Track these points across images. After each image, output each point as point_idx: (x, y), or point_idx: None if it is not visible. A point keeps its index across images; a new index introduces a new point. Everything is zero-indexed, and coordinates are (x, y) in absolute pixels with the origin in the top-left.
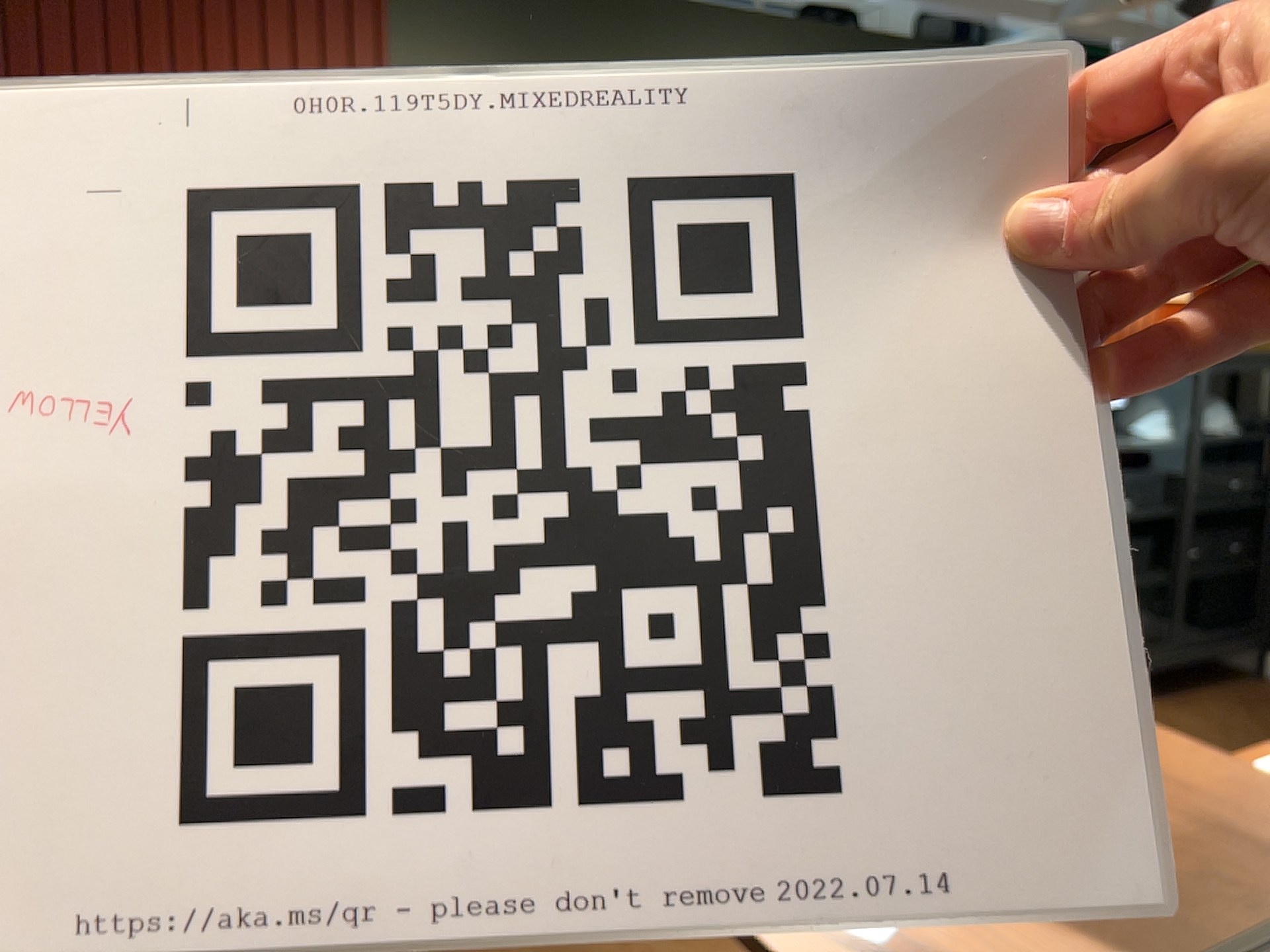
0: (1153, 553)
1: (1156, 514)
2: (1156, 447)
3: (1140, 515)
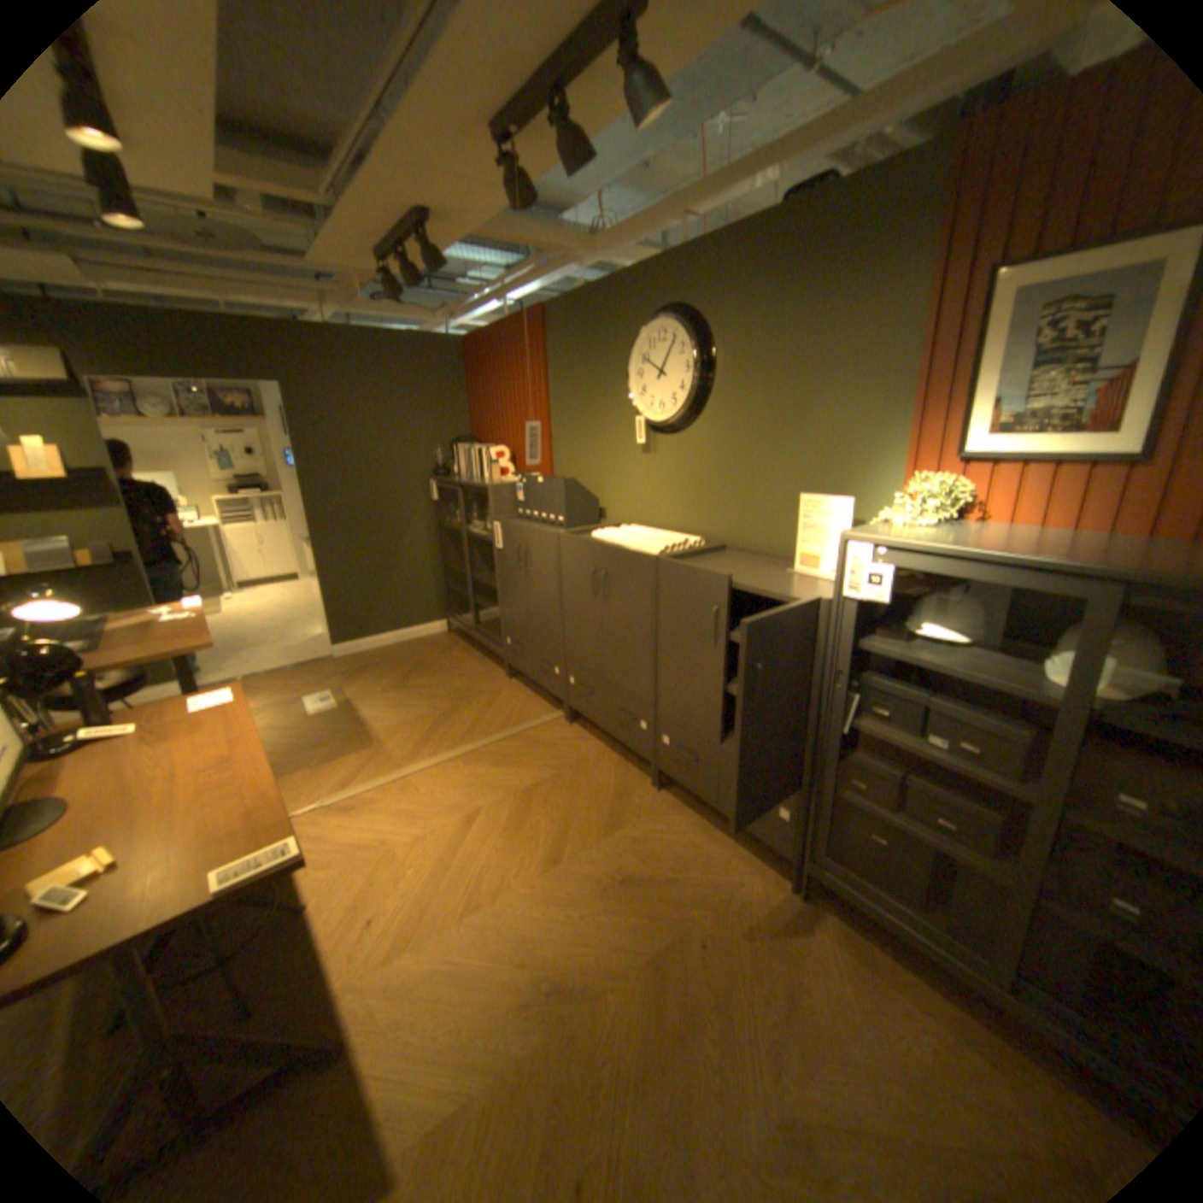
0: (995, 833)
1: (977, 777)
2: (981, 685)
3: (943, 761)
